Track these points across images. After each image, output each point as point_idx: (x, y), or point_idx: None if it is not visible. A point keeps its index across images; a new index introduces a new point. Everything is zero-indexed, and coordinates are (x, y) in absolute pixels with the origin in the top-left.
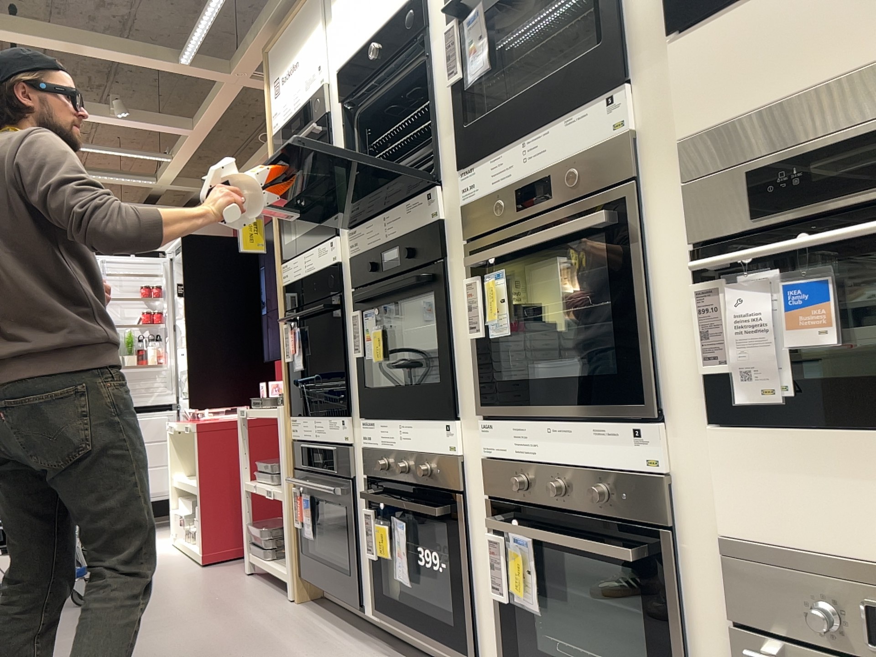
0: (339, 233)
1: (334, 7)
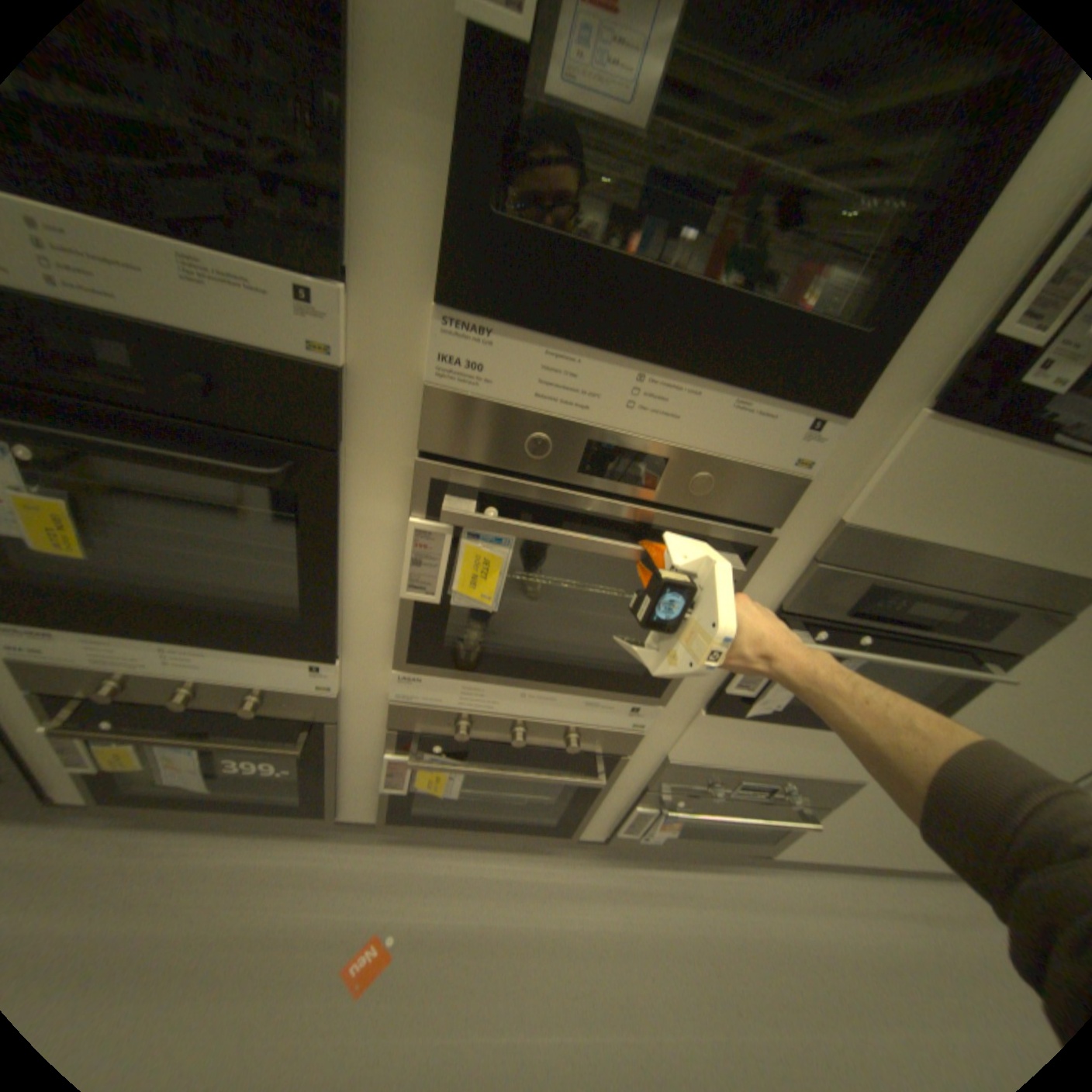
0: None
1: None
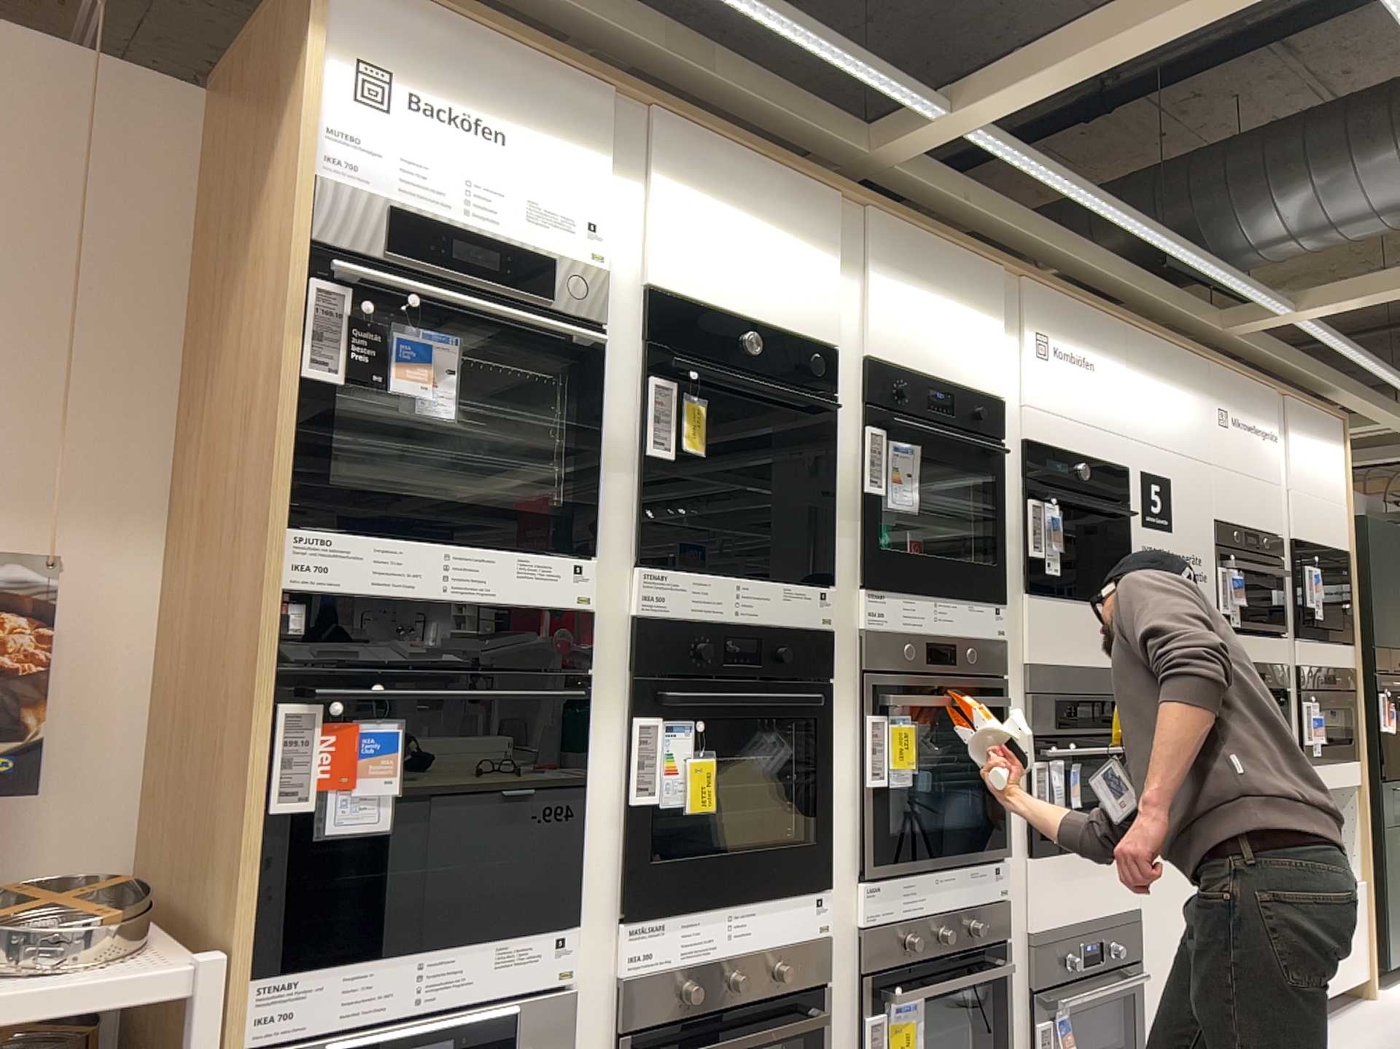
0: (602, 556)
1: (655, 185)
